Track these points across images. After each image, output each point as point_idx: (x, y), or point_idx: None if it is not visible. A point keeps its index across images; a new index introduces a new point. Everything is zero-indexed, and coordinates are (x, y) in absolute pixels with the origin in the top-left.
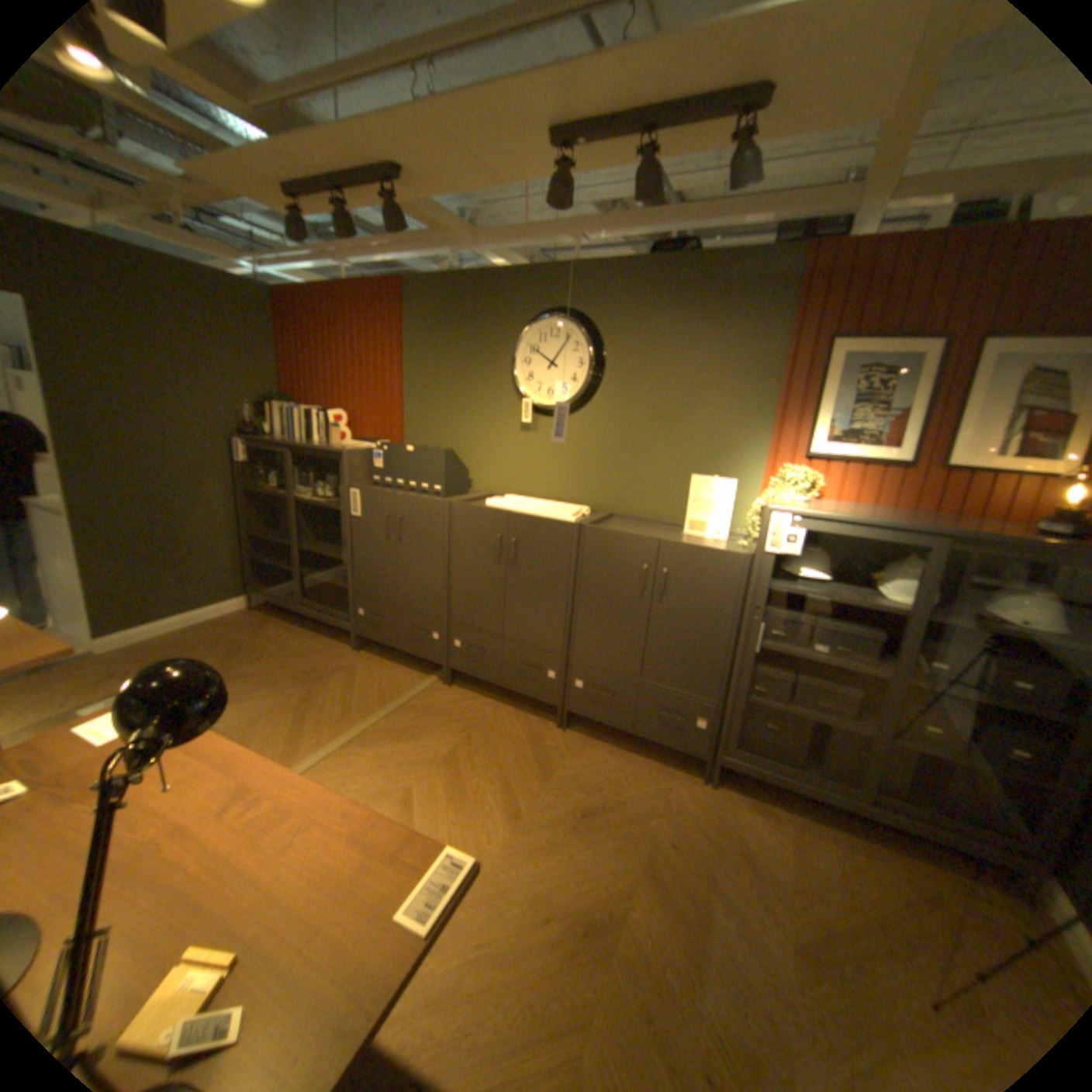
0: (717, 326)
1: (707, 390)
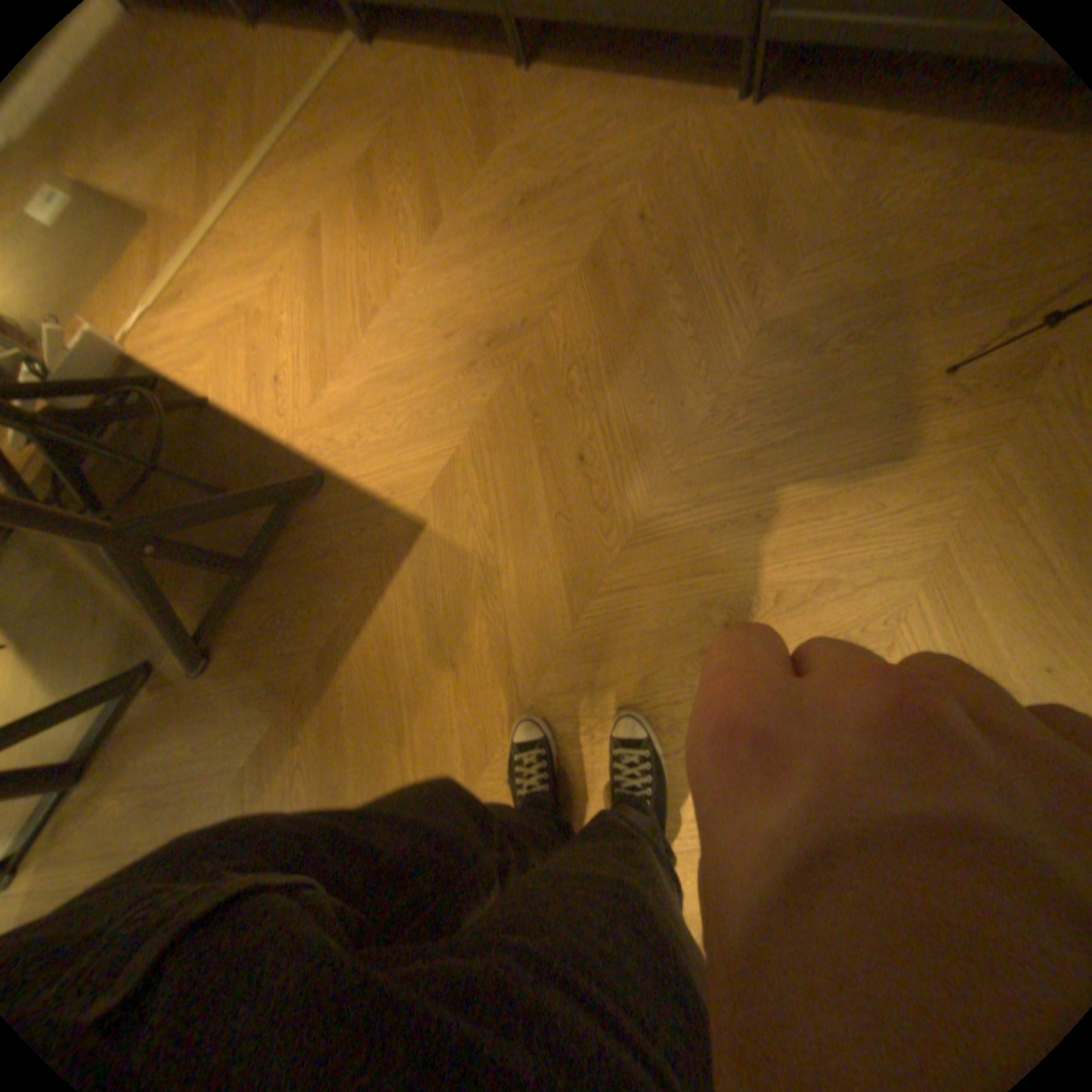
0: None
1: None
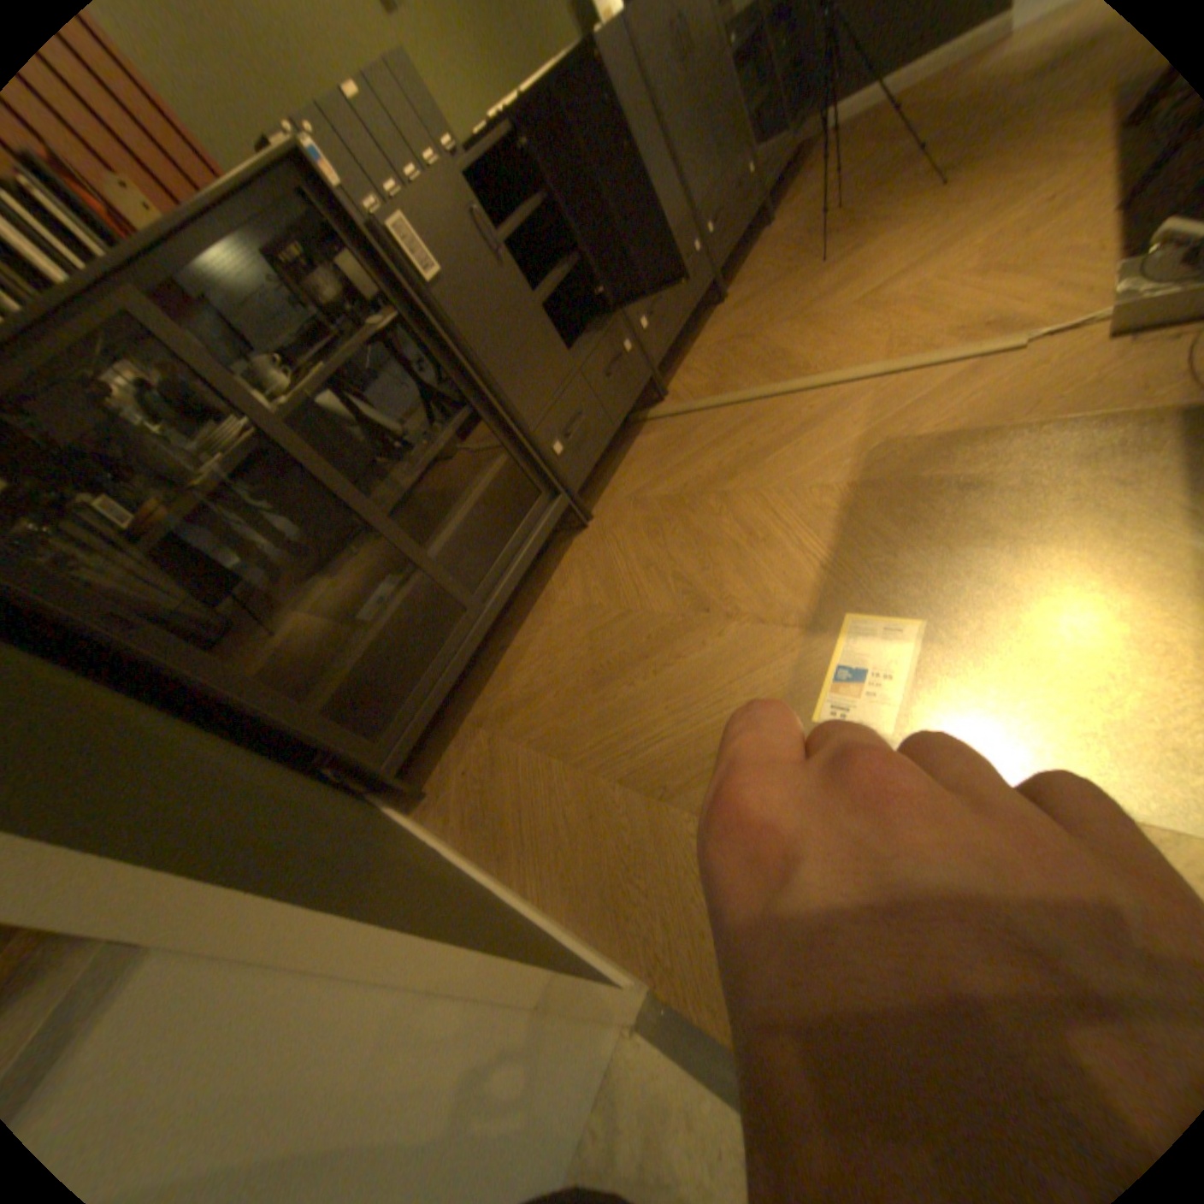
0: None
1: None
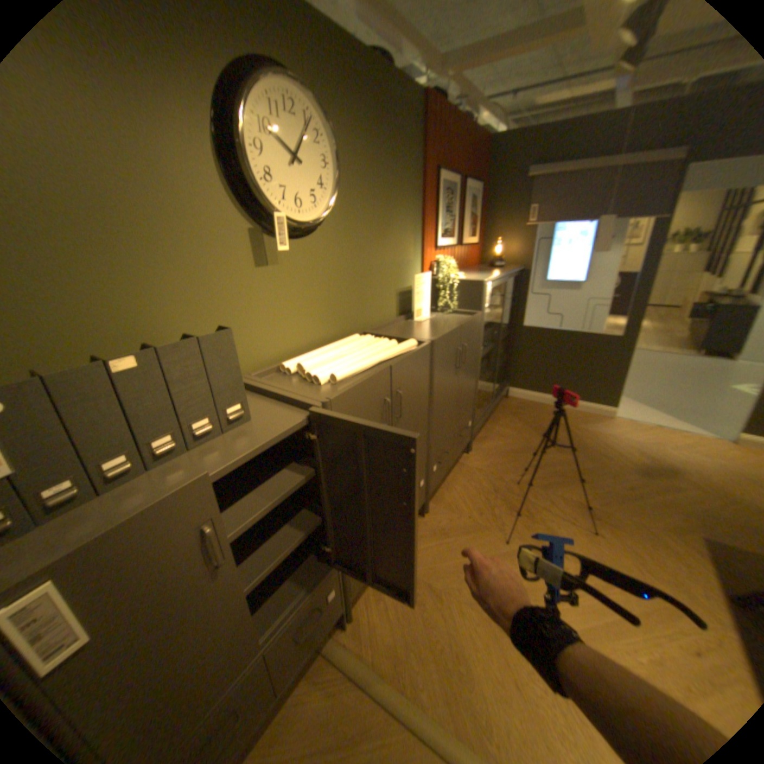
0: (396, 144)
1: (397, 203)
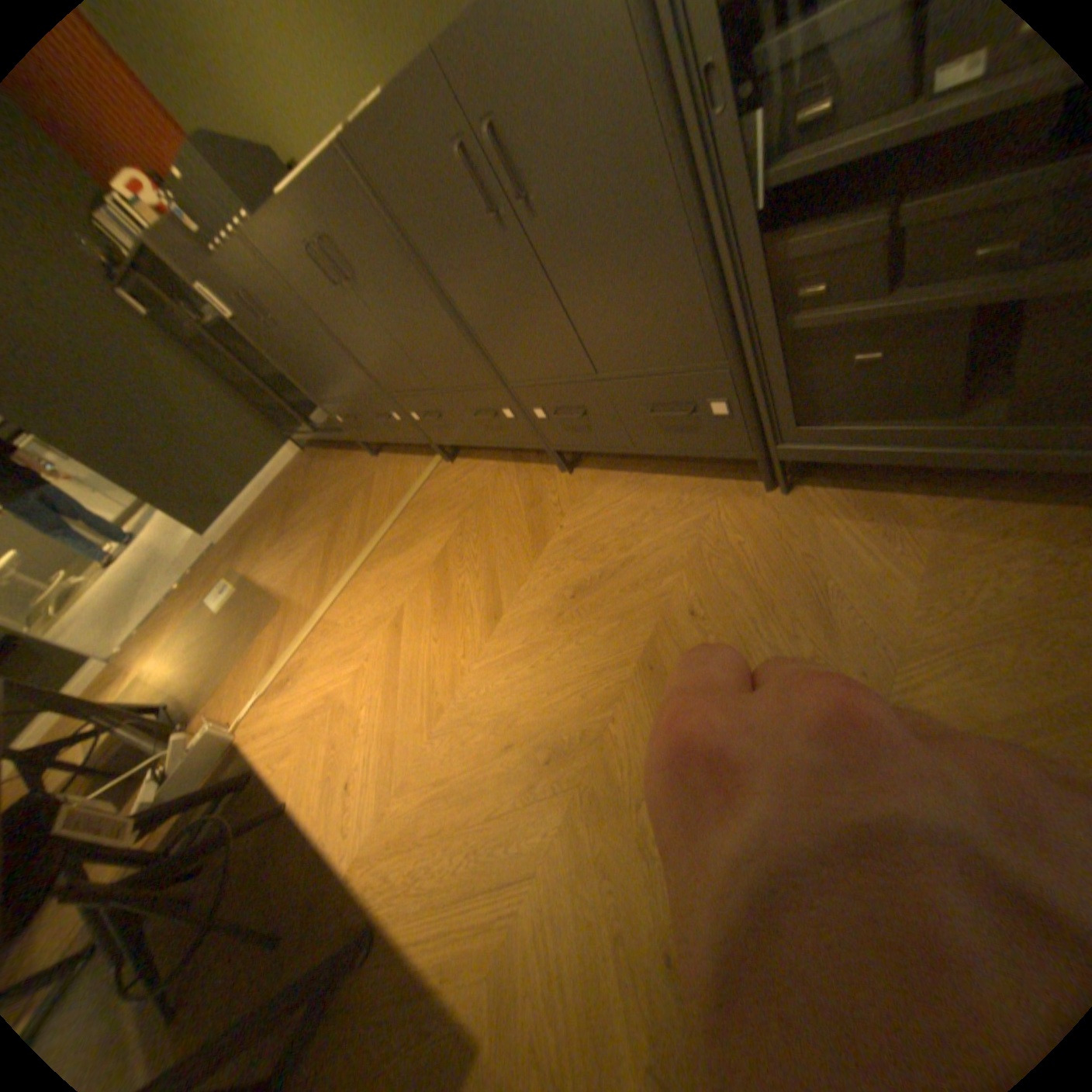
0: None
1: None
